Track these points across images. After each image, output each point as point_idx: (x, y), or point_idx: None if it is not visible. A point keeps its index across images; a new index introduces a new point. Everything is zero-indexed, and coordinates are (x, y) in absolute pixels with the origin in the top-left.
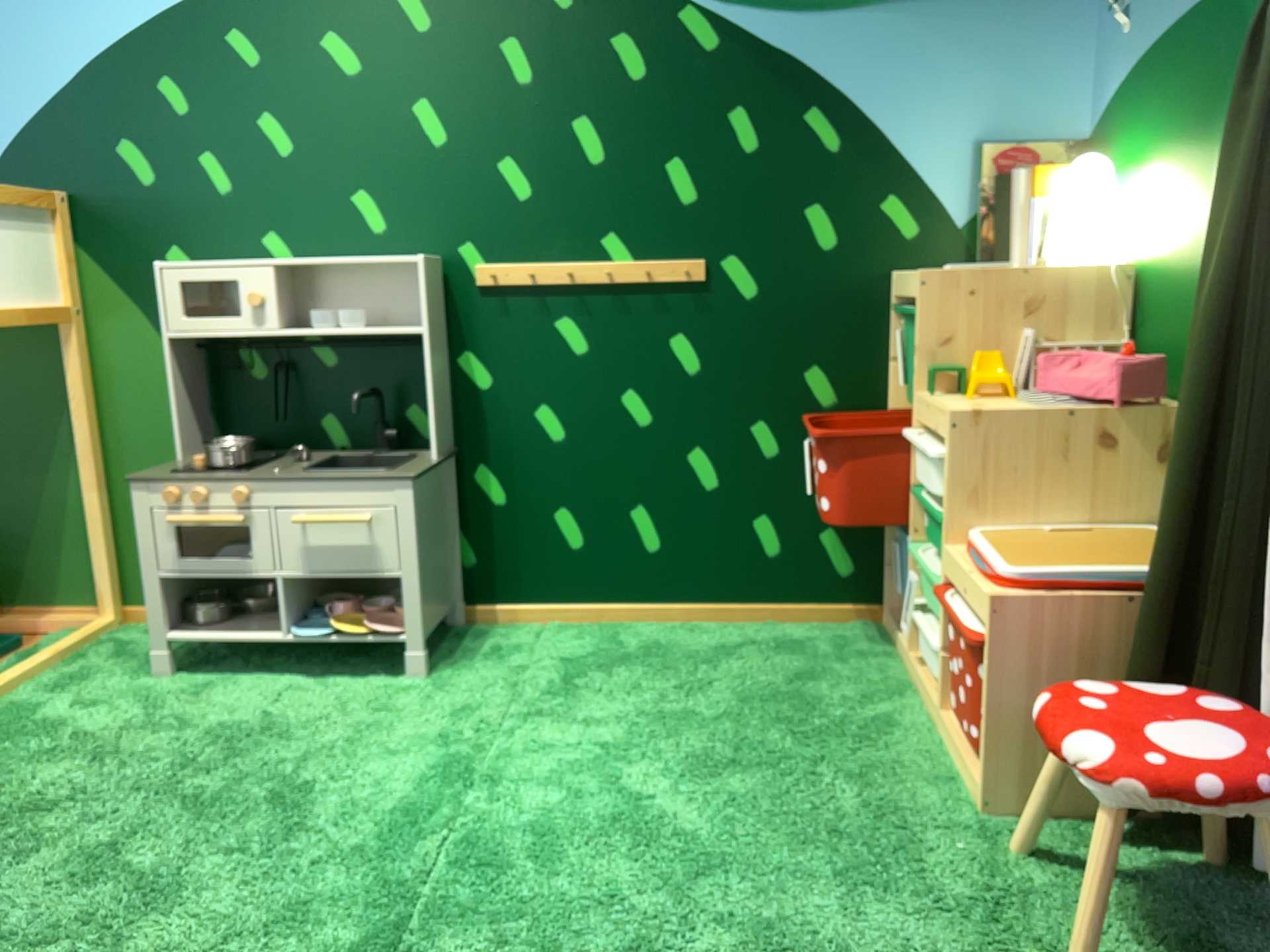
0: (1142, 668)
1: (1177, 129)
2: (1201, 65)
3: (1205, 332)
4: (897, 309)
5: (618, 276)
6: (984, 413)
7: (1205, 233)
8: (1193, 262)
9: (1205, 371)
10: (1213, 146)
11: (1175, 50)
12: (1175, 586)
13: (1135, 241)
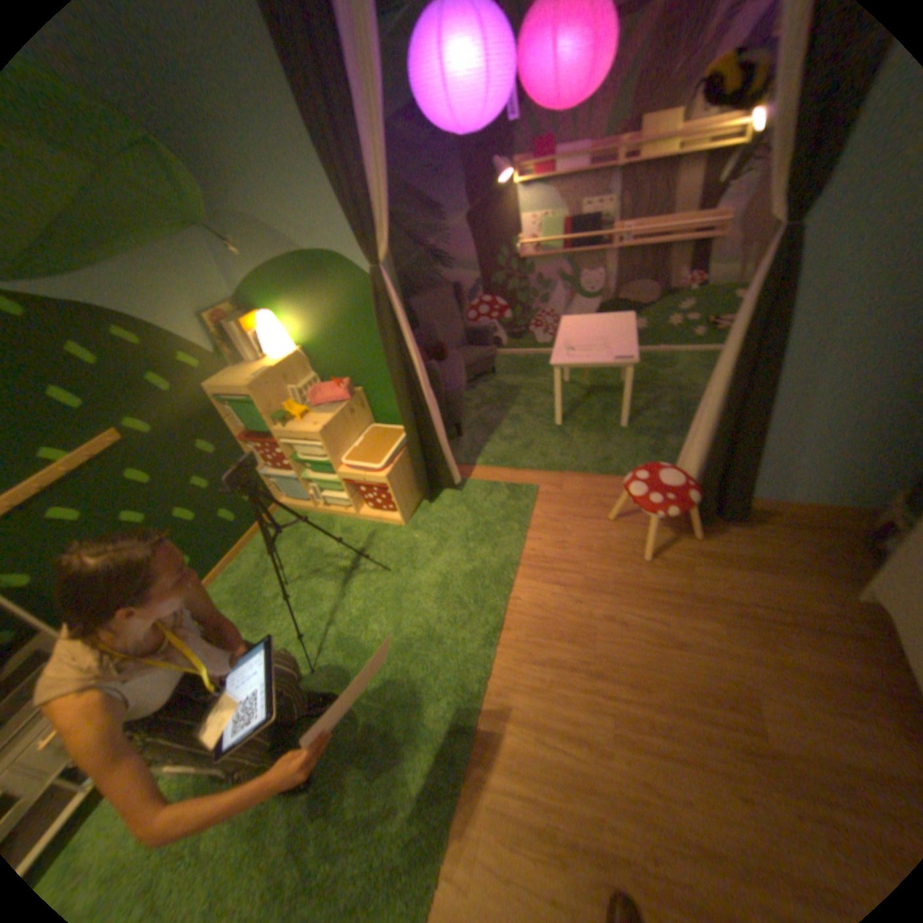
0: (417, 466)
1: (298, 300)
2: (301, 279)
3: (394, 380)
4: (218, 401)
5: (69, 468)
6: (324, 427)
7: (334, 337)
8: (333, 346)
9: (402, 391)
10: (324, 309)
11: (280, 270)
12: (422, 445)
13: (293, 339)
